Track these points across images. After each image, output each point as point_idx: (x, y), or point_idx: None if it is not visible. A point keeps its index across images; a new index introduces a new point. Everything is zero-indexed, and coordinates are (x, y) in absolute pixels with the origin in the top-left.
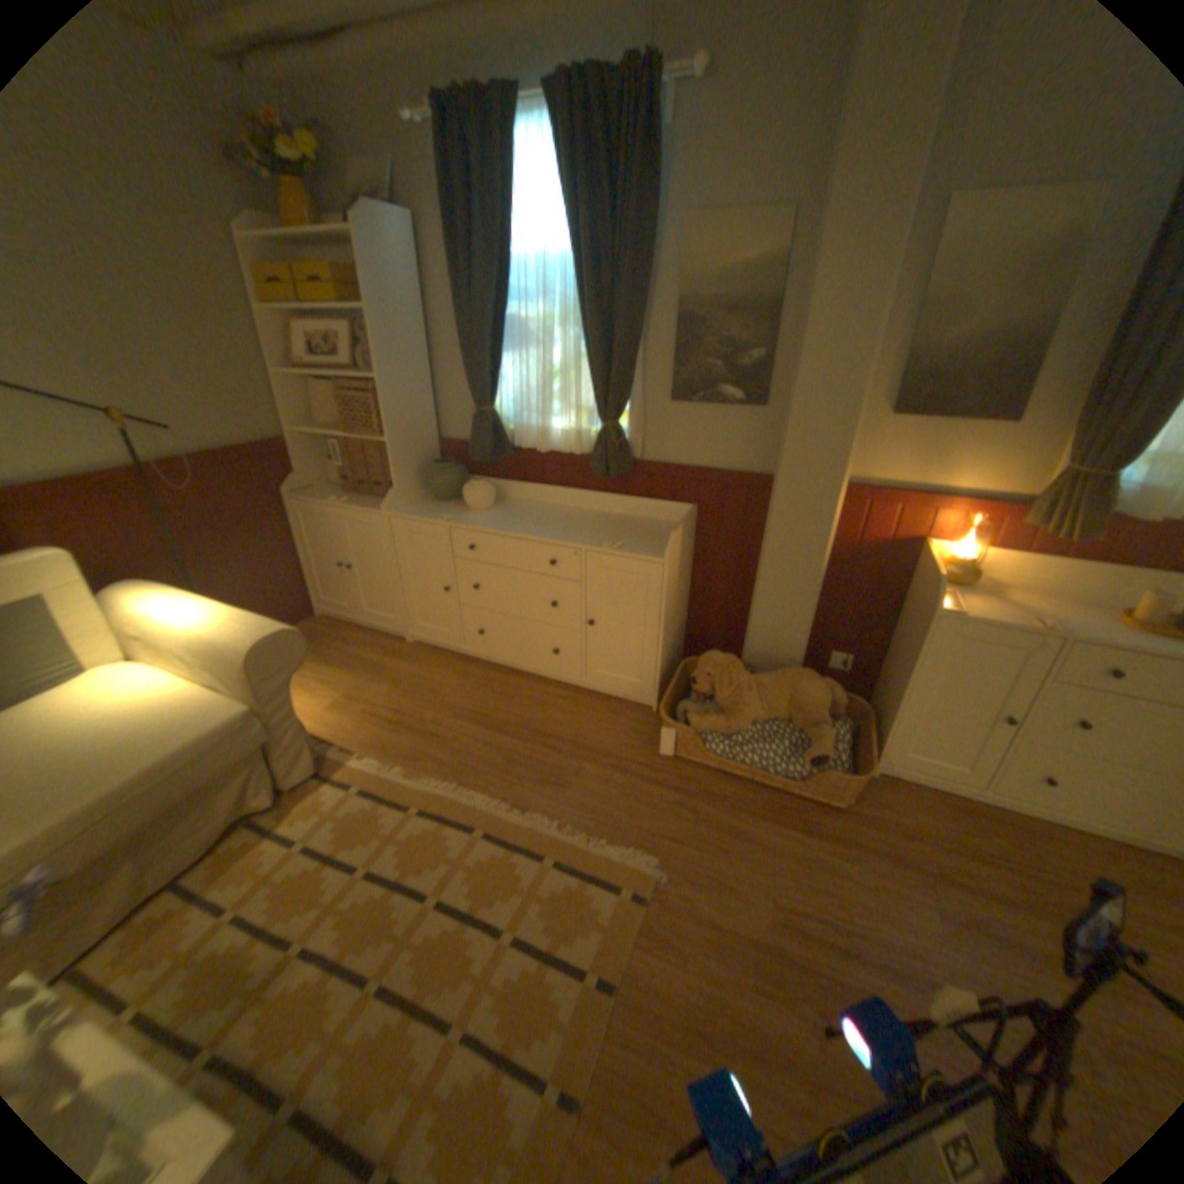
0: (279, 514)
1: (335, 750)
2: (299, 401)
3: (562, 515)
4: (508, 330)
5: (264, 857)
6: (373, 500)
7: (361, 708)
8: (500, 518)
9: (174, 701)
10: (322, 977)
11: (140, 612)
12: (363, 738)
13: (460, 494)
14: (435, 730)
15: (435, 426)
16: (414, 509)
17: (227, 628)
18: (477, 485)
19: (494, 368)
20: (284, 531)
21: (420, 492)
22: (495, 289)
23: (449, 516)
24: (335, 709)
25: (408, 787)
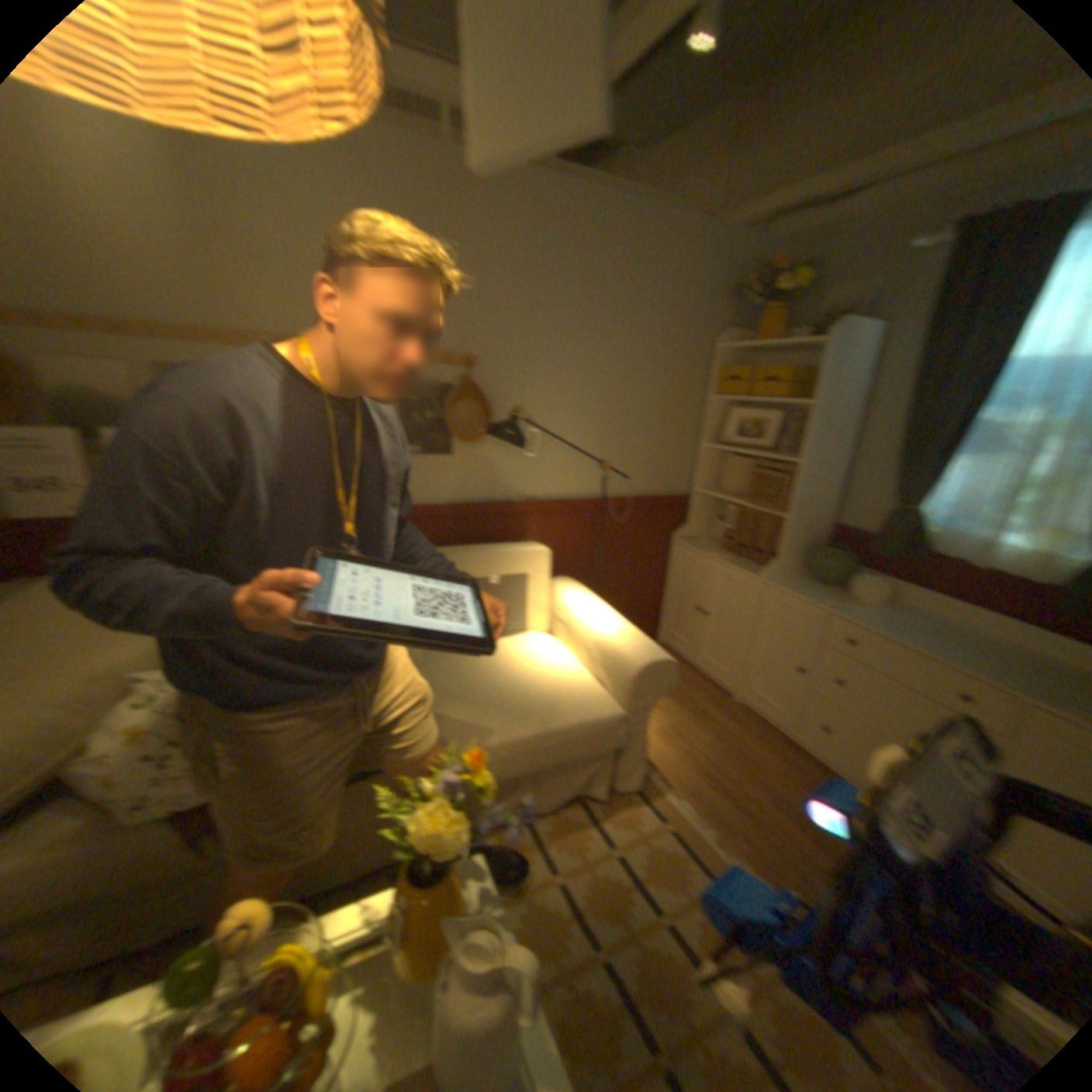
0: (666, 554)
1: (661, 778)
2: (714, 469)
3: (985, 643)
4: (974, 433)
5: (593, 846)
6: (751, 564)
7: (687, 748)
8: (896, 622)
9: (578, 683)
10: (623, 1011)
11: (576, 606)
12: (685, 780)
13: (846, 582)
14: (756, 812)
15: (836, 511)
16: (793, 585)
17: (630, 642)
18: (875, 581)
19: (941, 469)
20: (664, 568)
21: (801, 568)
22: (976, 393)
23: (834, 603)
24: (665, 738)
25: (723, 860)
